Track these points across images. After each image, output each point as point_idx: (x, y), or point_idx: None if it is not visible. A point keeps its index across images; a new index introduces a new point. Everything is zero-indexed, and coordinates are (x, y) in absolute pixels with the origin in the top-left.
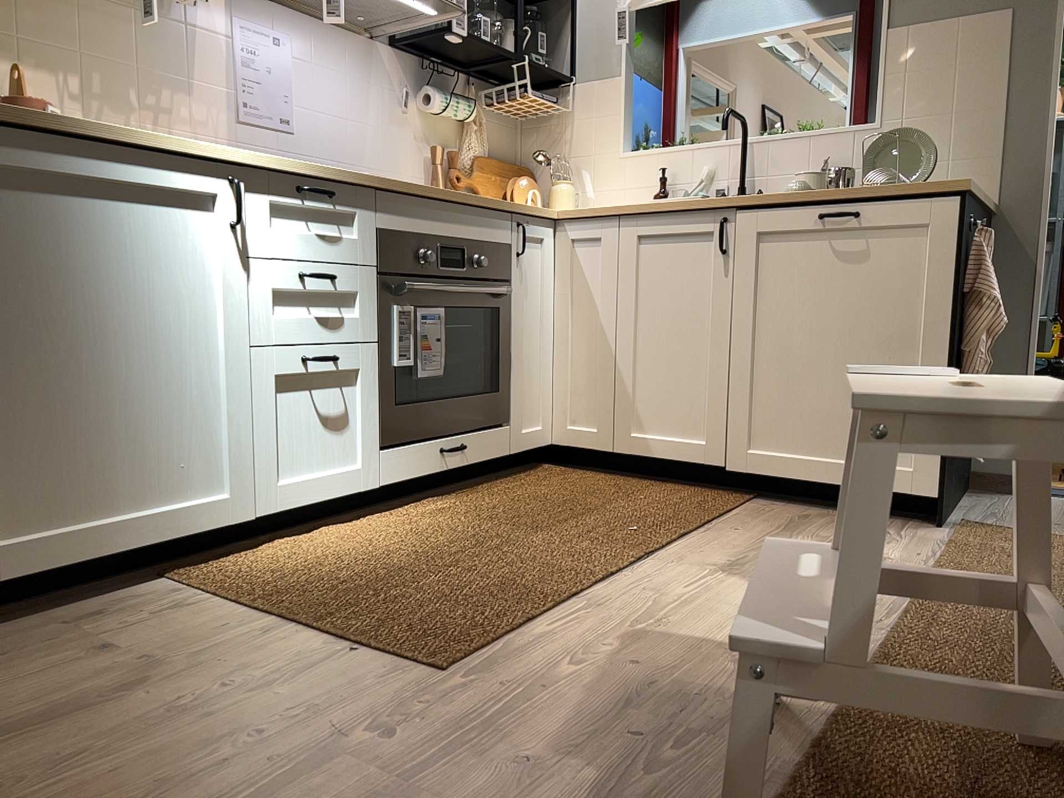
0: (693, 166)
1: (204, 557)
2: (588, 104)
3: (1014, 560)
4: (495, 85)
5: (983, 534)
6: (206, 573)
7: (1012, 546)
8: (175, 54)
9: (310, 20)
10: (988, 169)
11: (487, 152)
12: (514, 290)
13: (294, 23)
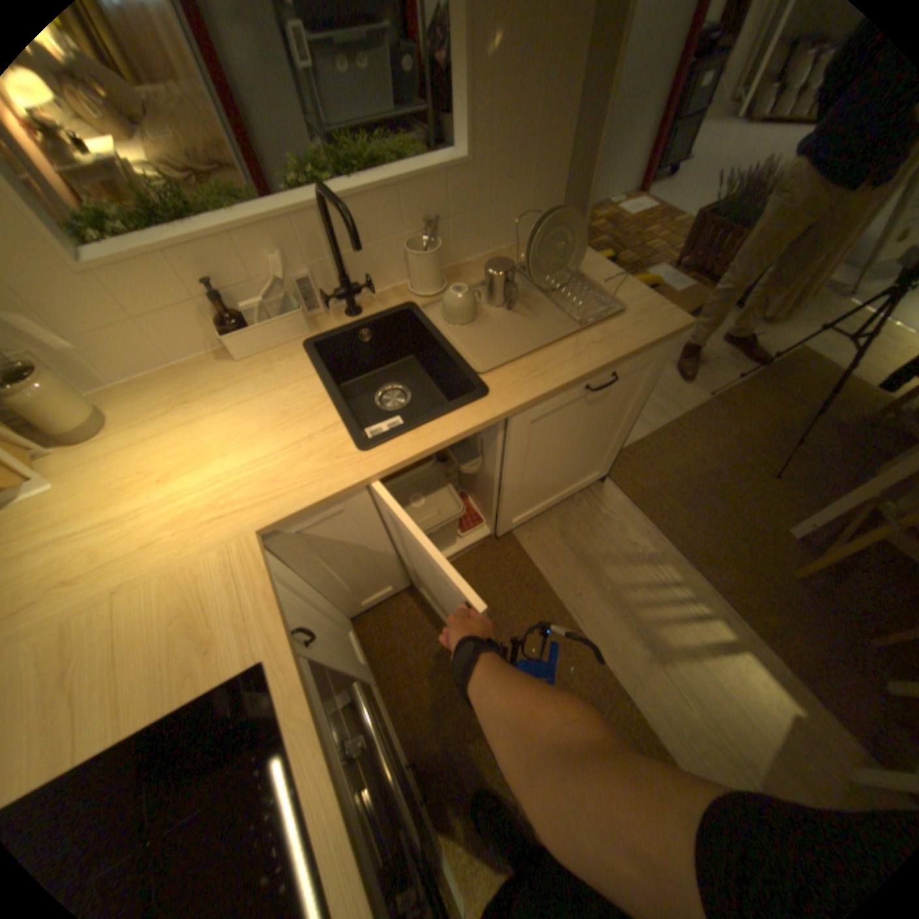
0: (238, 254)
1: None
2: None
3: (670, 500)
4: None
5: (626, 477)
6: None
7: (651, 483)
8: None
9: None
10: (558, 192)
11: None
12: (323, 661)
13: None
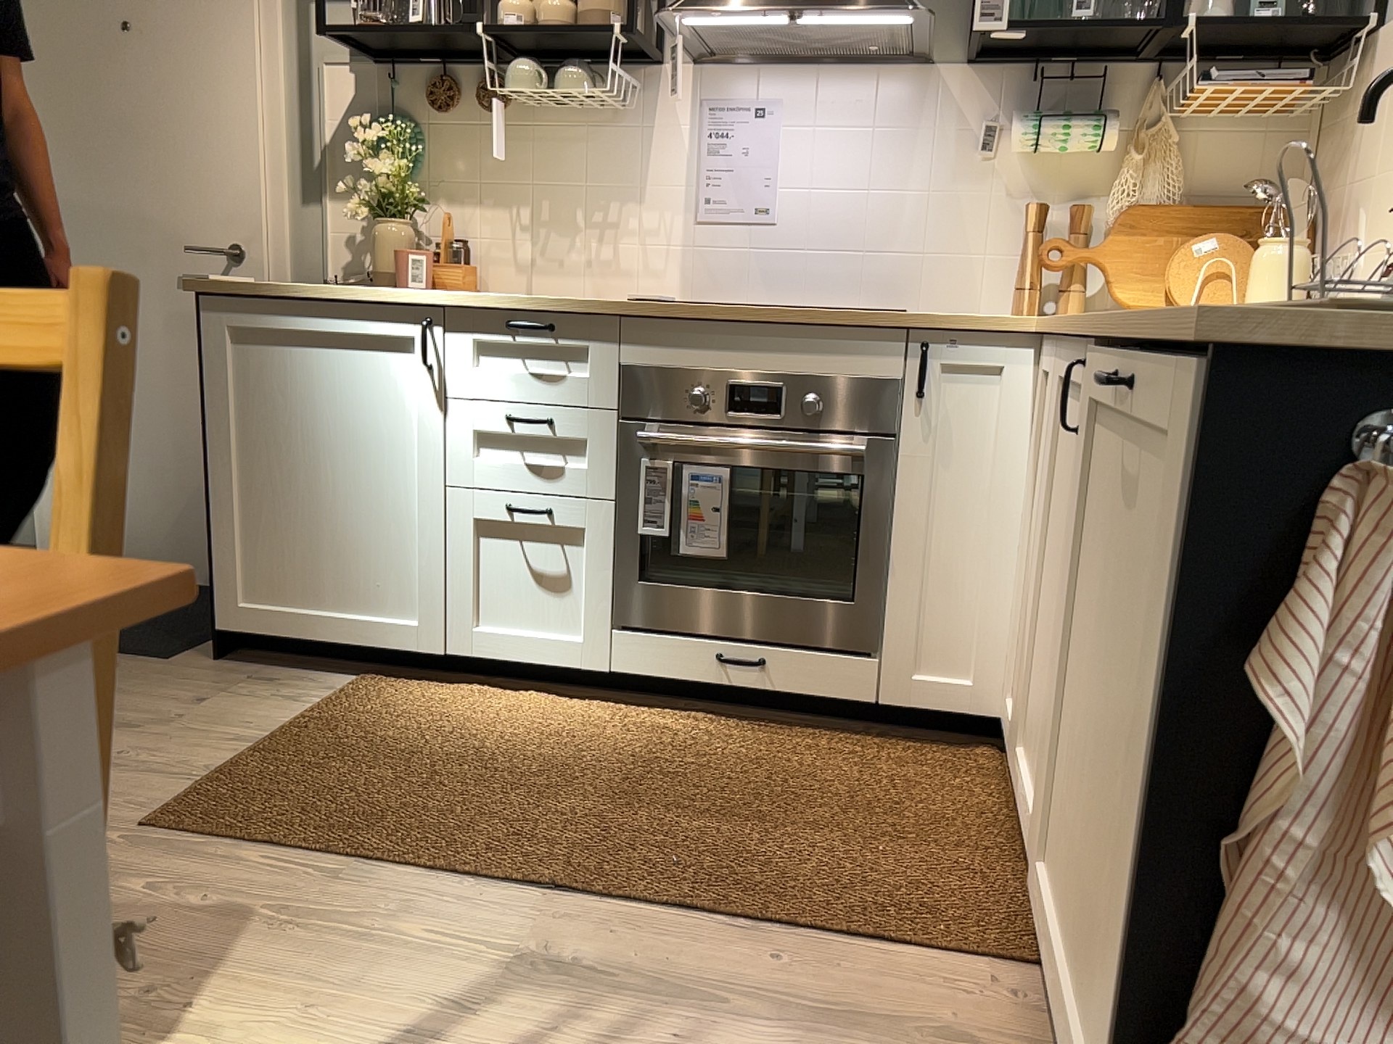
0: None
1: (422, 676)
2: (1386, 68)
3: None
4: (1235, 61)
5: None
6: (375, 687)
7: None
8: (622, 159)
9: (828, 63)
10: None
11: (1183, 194)
12: (909, 455)
13: (784, 79)
